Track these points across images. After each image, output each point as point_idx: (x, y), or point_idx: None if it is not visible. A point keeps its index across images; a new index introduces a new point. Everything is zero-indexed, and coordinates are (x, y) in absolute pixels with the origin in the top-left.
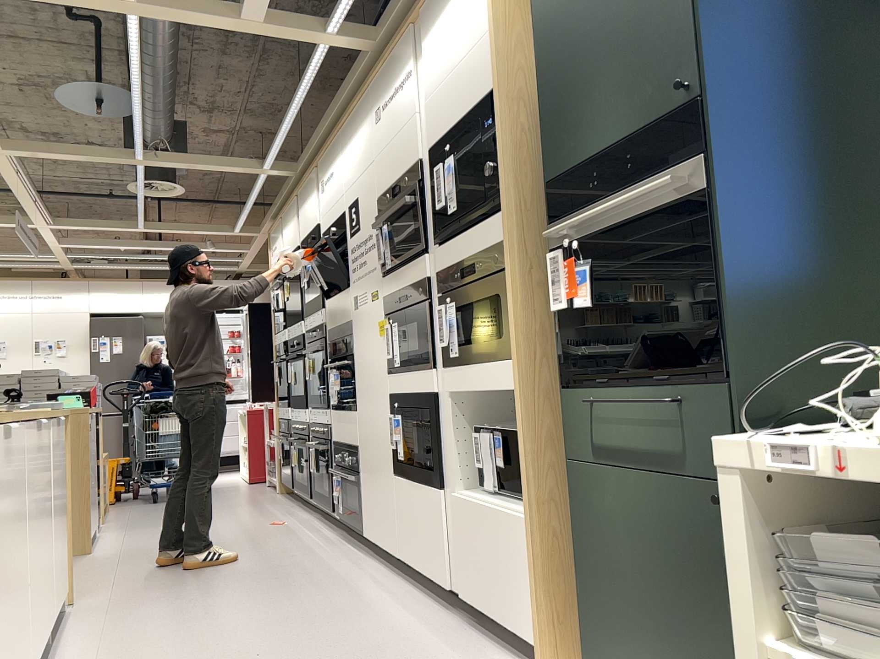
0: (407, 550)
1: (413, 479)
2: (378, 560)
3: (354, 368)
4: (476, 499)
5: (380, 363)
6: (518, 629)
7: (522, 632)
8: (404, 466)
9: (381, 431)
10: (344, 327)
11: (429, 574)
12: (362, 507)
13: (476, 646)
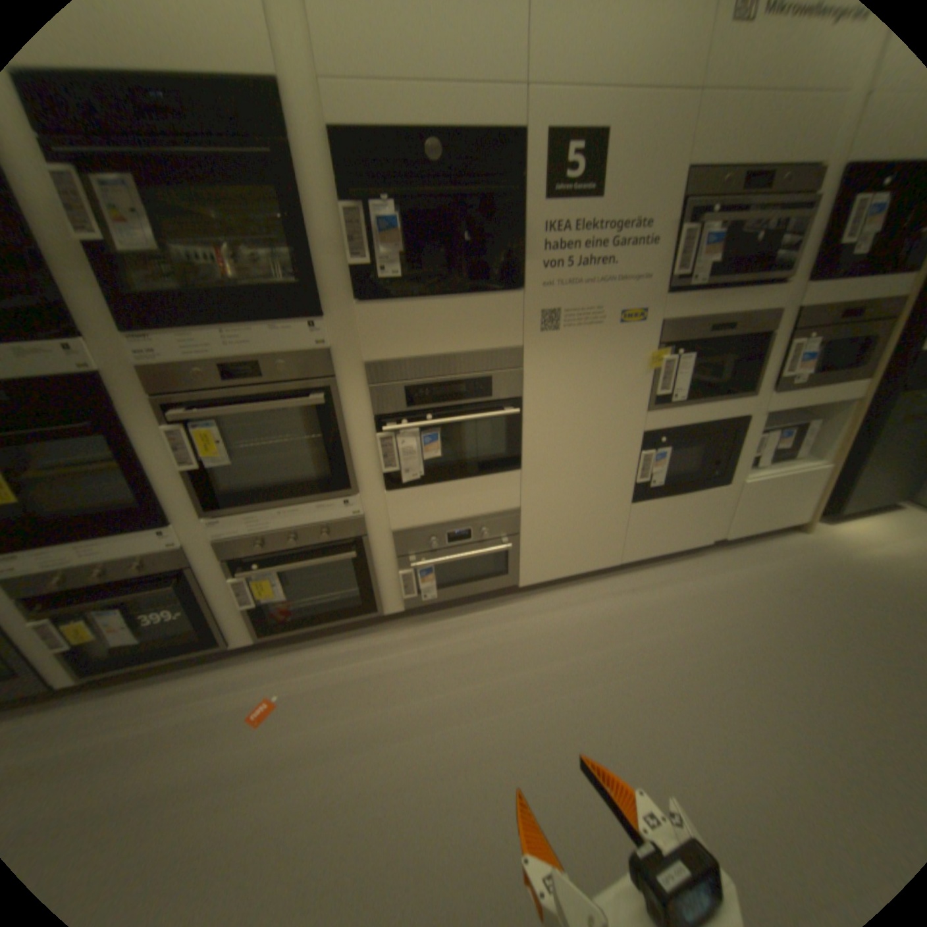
0: (639, 552)
1: (676, 494)
2: (548, 591)
3: (524, 416)
4: (765, 476)
5: (626, 401)
6: (791, 525)
7: (794, 524)
8: (660, 489)
9: (607, 473)
10: (486, 359)
11: (681, 549)
12: (520, 564)
13: (764, 552)
